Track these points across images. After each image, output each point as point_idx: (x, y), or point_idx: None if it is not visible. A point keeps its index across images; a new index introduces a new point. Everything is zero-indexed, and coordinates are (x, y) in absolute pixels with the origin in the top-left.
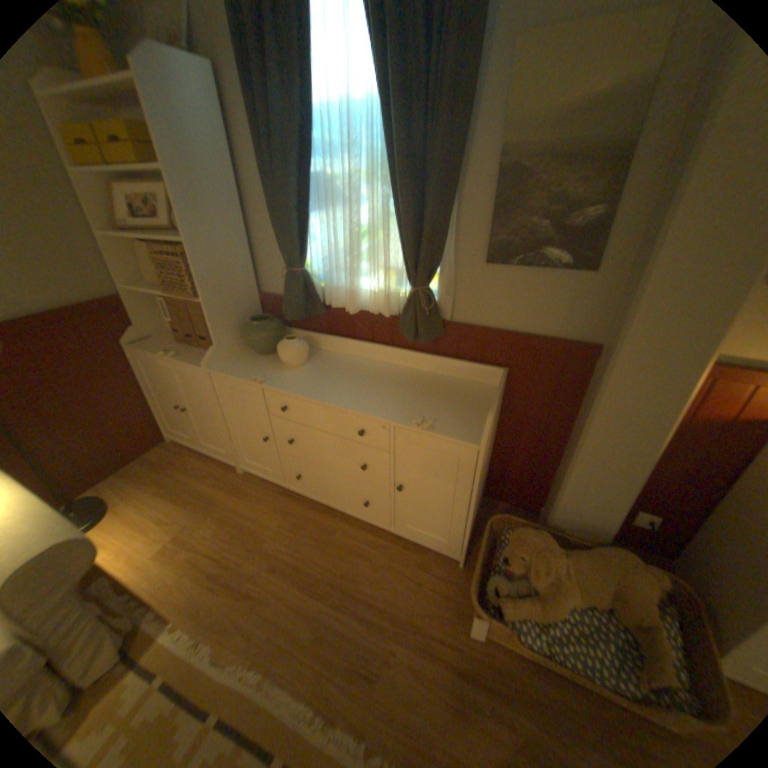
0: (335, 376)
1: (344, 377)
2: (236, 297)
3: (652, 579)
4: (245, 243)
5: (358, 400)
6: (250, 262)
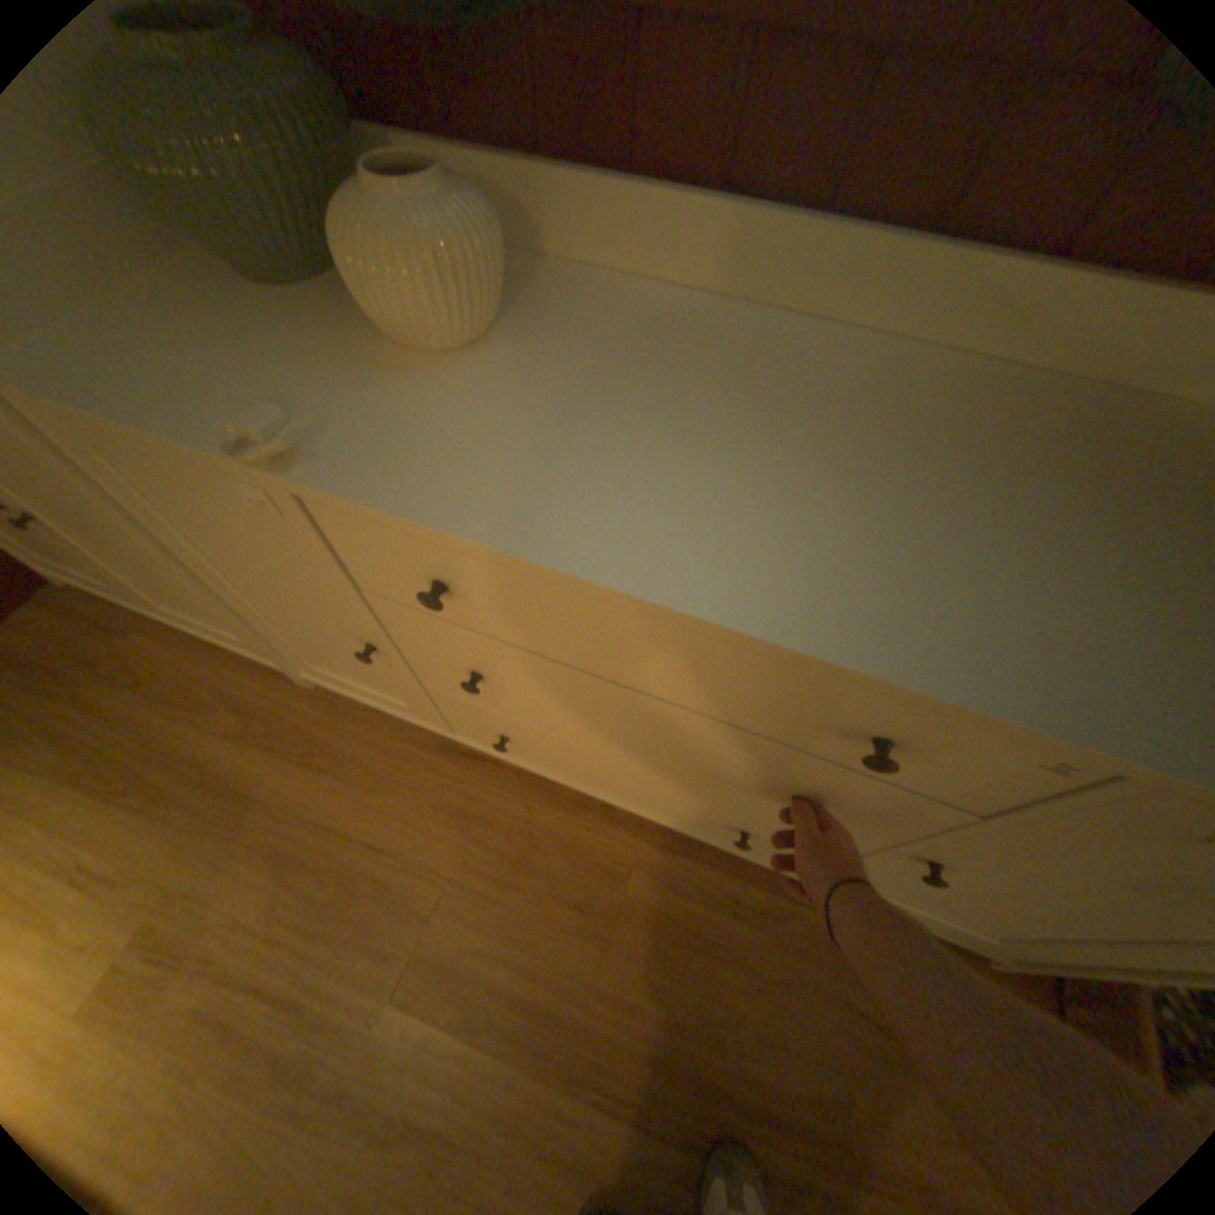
0: (674, 404)
1: (725, 417)
2: None
3: None
4: None
5: (884, 586)
6: None
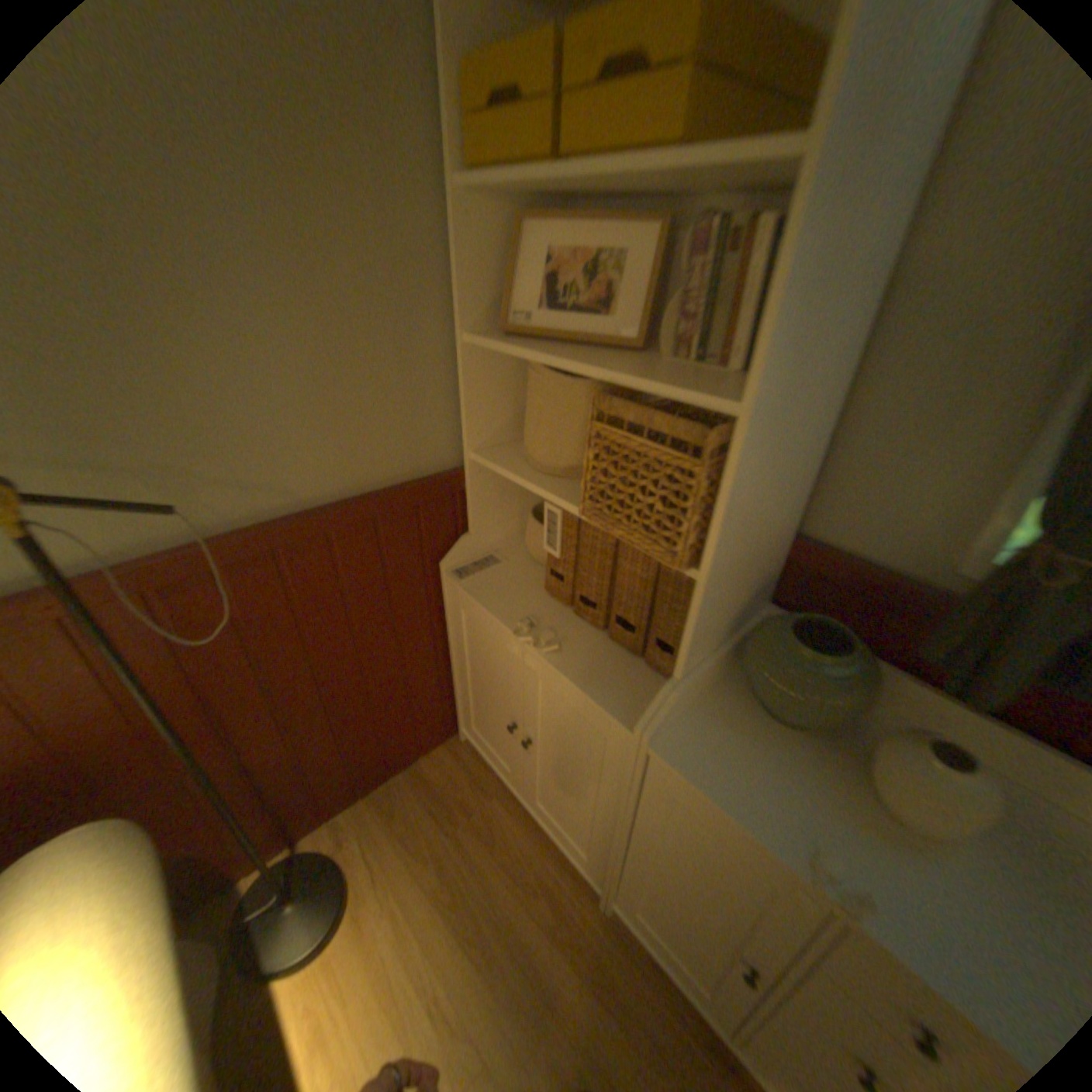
0: None
1: None
2: (765, 556)
3: None
4: (844, 408)
5: None
6: (824, 462)
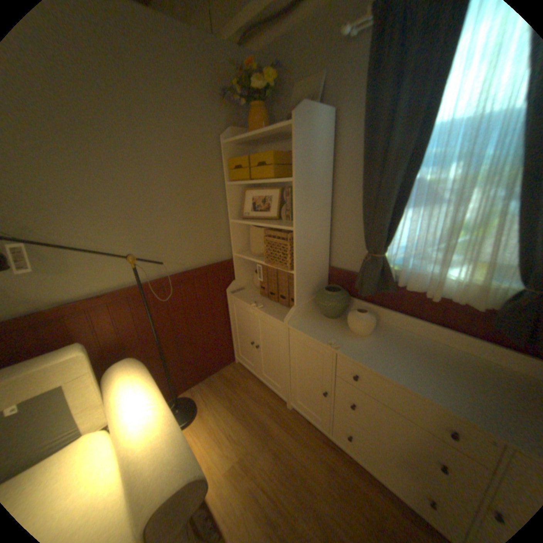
0: (408, 355)
1: (419, 359)
2: (315, 269)
3: None
4: (329, 229)
5: (450, 396)
6: (328, 244)
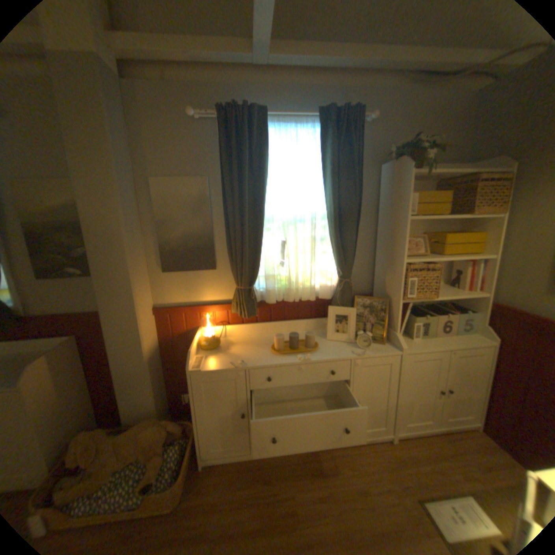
0: None
1: None
2: None
3: (158, 427)
4: None
5: None
6: None
